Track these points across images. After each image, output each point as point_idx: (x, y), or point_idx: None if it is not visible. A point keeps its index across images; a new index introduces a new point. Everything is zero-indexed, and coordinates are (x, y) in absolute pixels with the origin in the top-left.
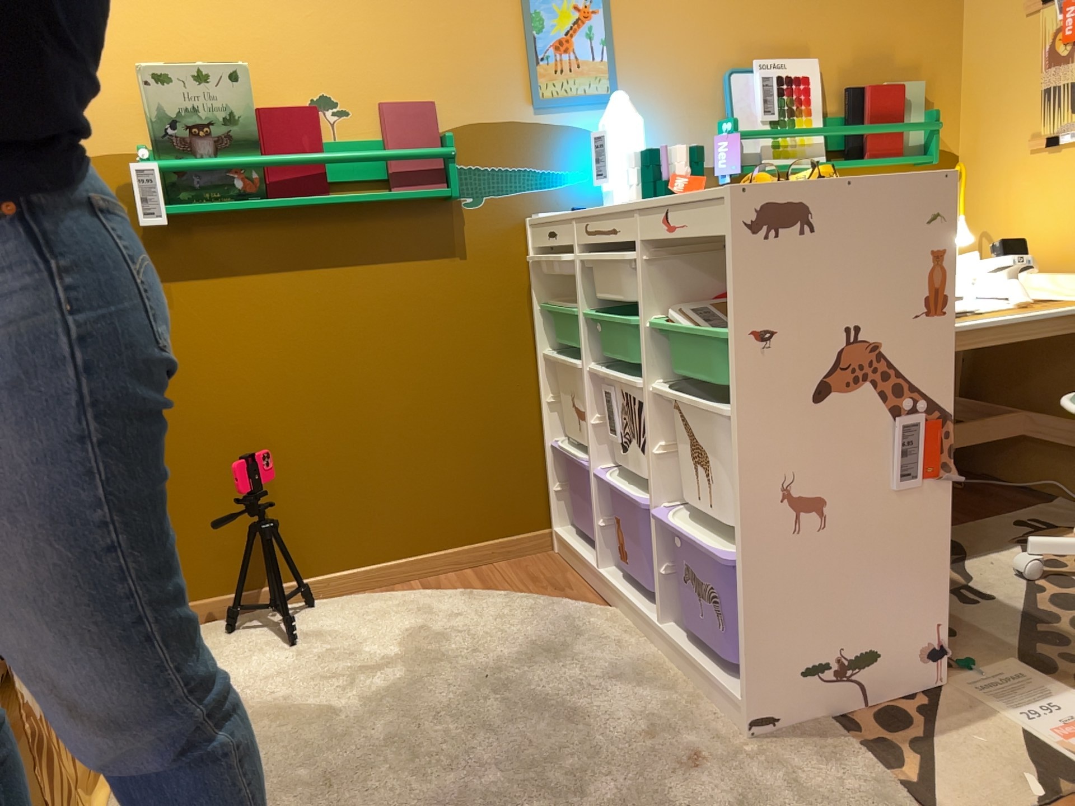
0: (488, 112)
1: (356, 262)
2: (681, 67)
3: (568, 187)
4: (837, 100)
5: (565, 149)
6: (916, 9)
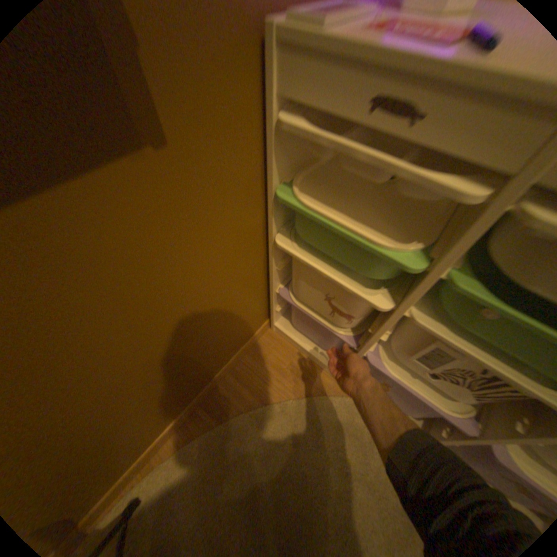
0: None
1: None
2: None
3: None
4: None
5: None
6: None
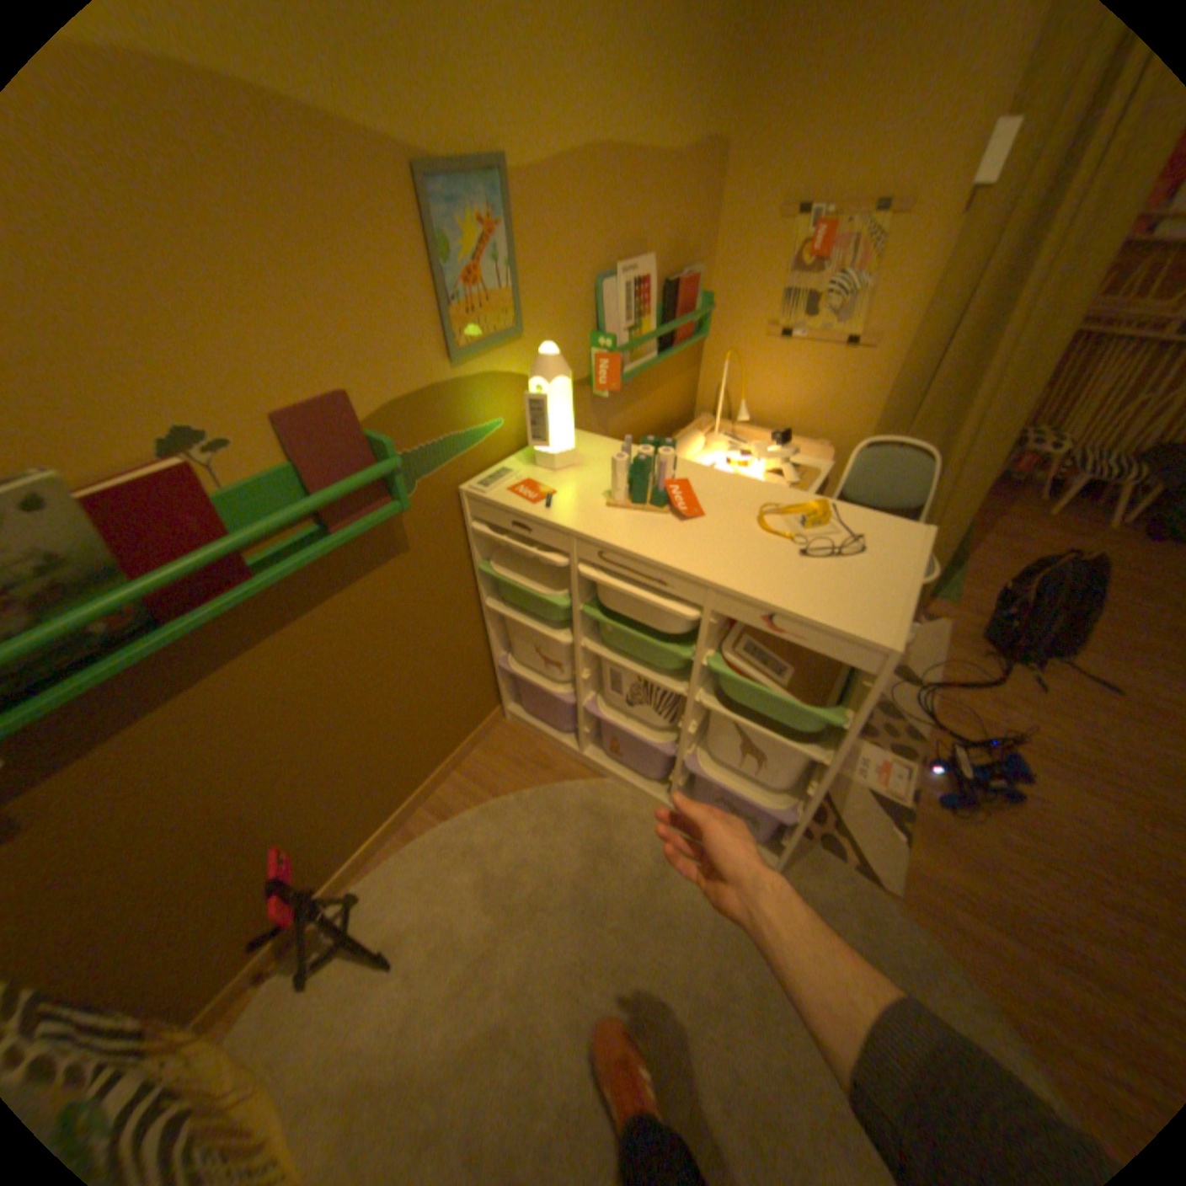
0: (407, 383)
1: (299, 617)
2: (567, 280)
3: (488, 441)
4: (658, 290)
5: (482, 401)
6: (704, 190)
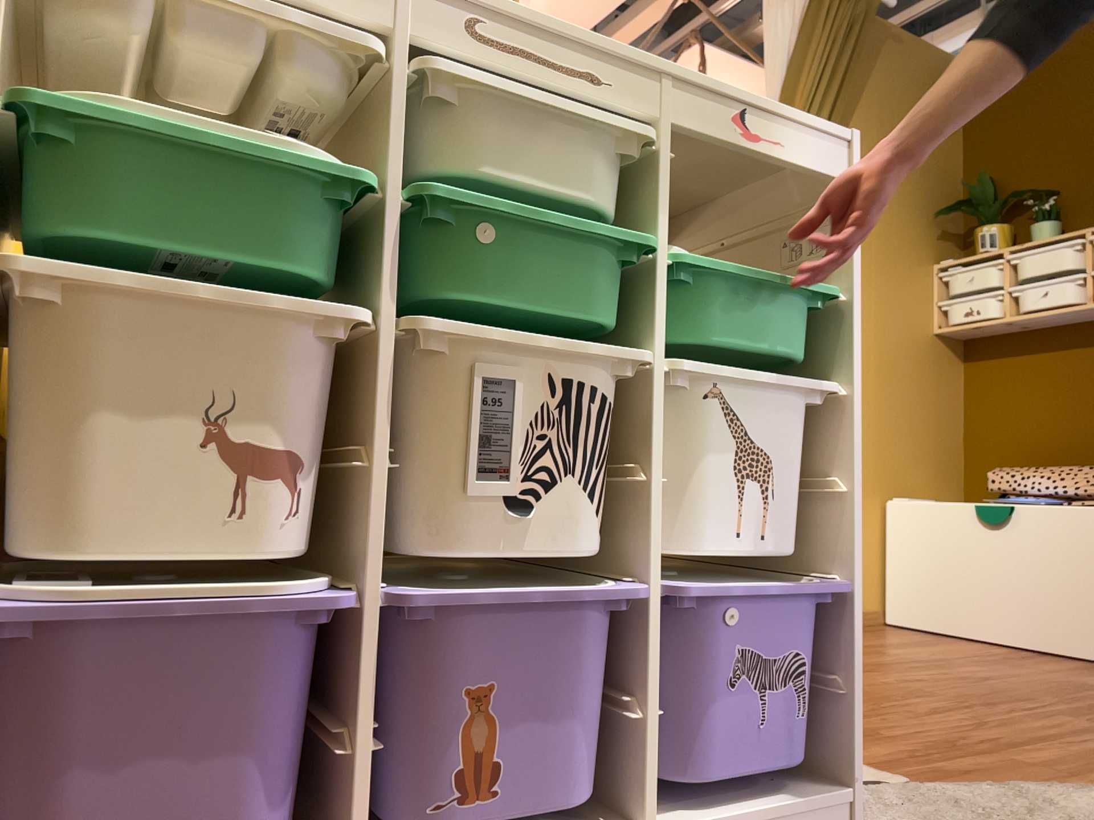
0: None
1: None
2: None
3: None
4: None
5: None
6: None
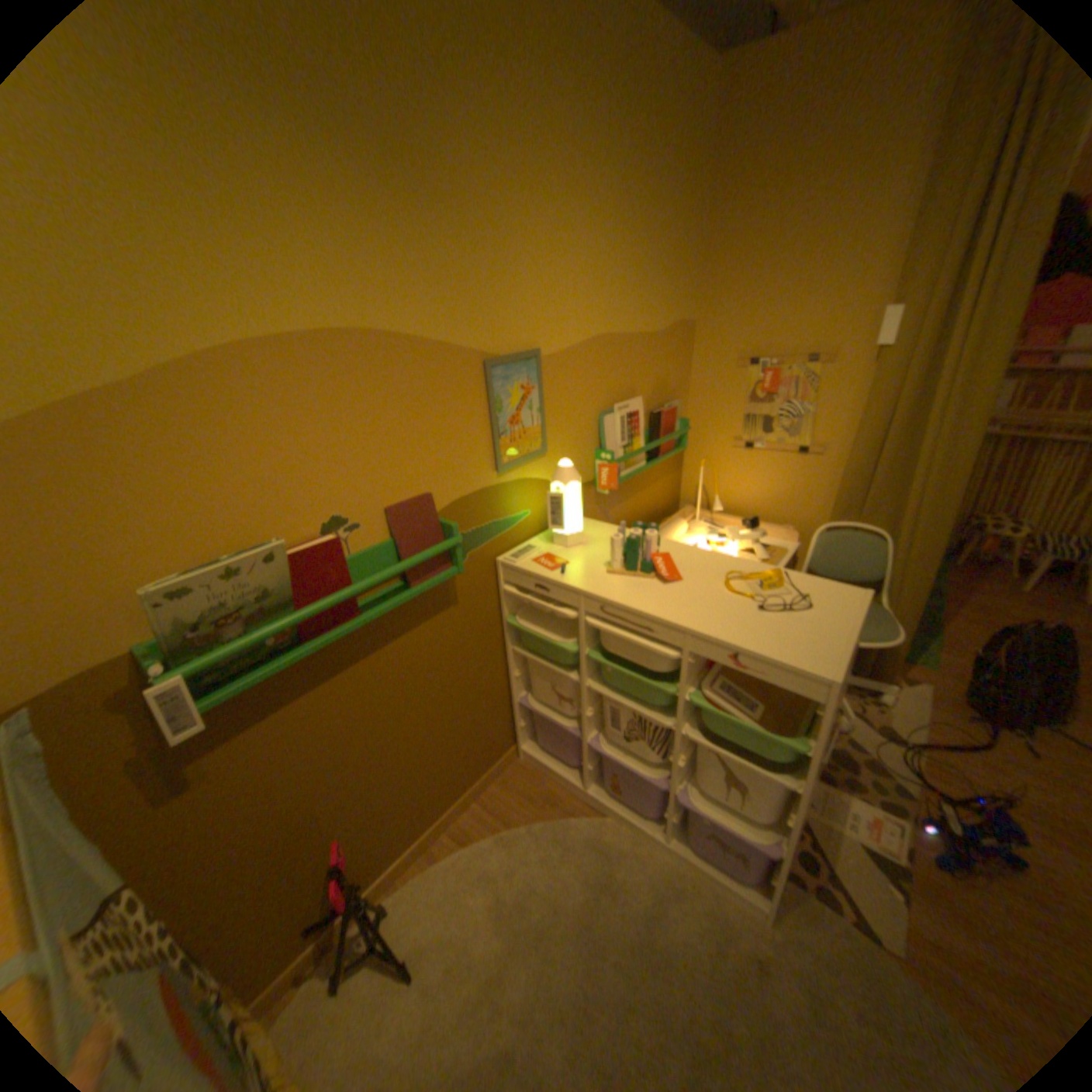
0: (468, 487)
1: (379, 649)
2: (578, 417)
3: (519, 526)
4: (645, 418)
5: (517, 498)
6: (678, 352)
